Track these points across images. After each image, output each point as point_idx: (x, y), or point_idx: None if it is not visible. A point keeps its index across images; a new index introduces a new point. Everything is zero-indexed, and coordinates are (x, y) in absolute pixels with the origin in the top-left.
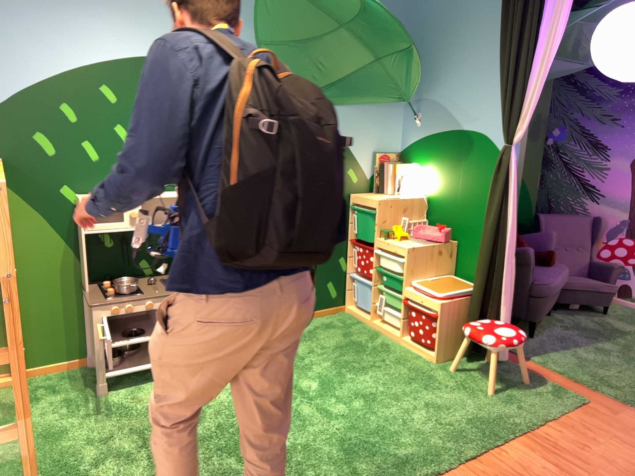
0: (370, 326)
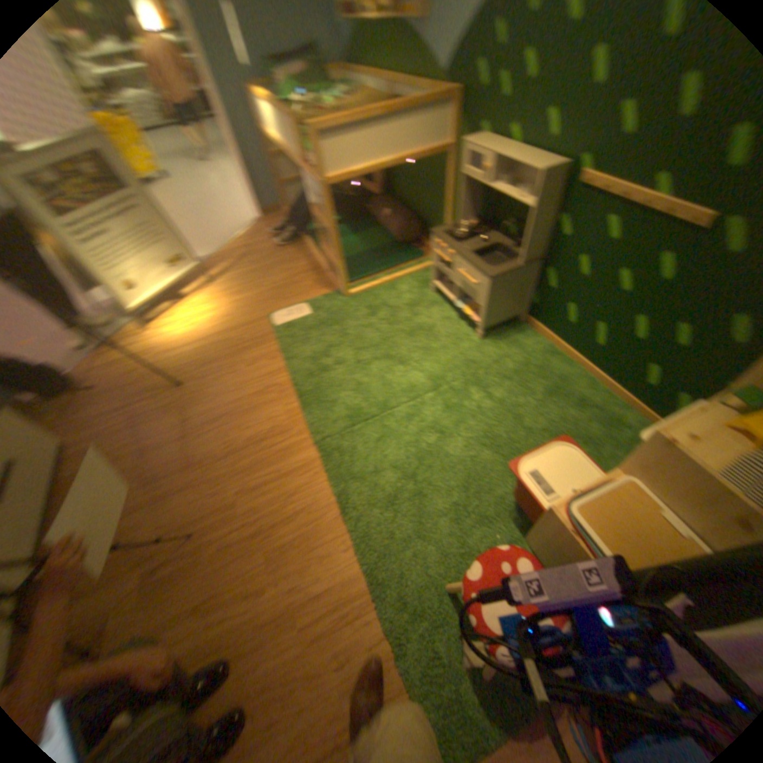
0: None
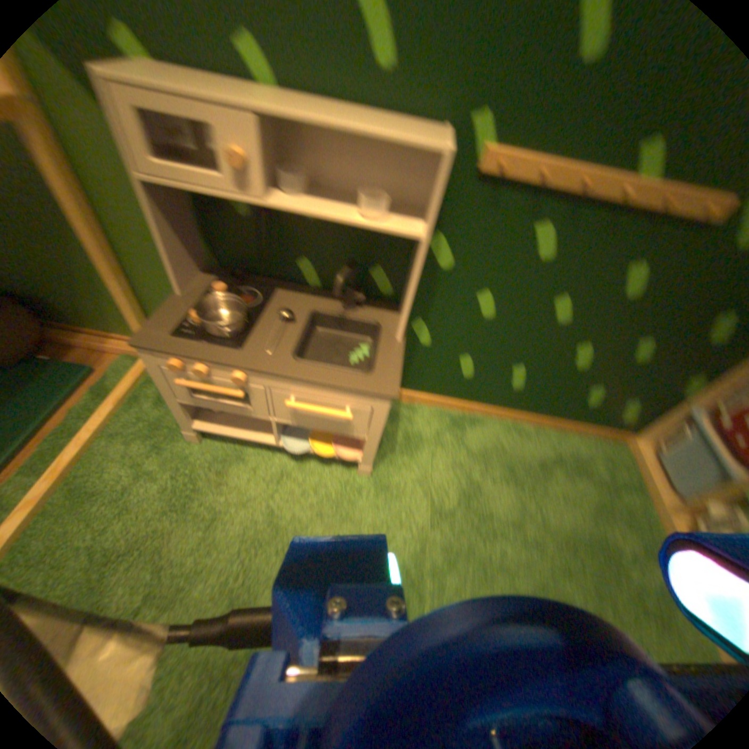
0: (658, 520)
